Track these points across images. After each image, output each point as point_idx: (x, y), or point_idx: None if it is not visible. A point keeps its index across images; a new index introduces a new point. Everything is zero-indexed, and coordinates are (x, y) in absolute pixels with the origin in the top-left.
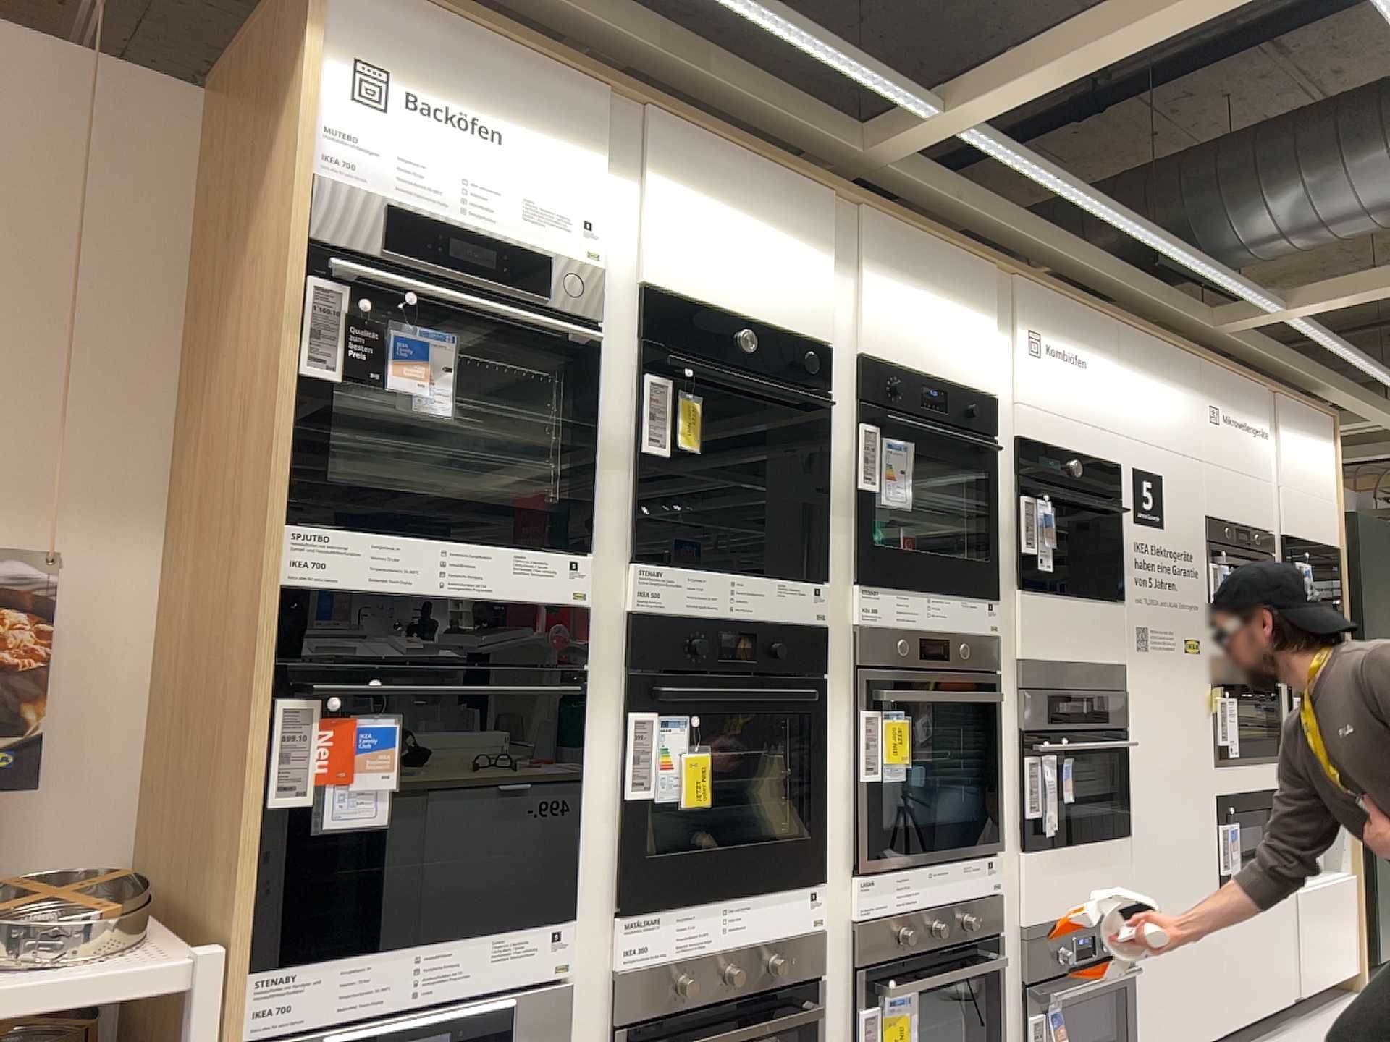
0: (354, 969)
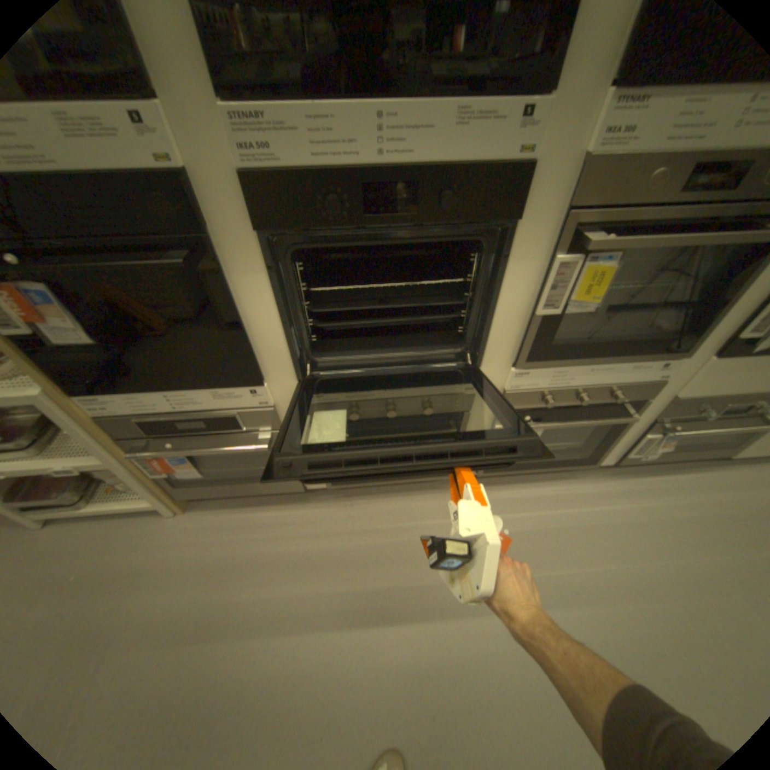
0: (123, 405)
